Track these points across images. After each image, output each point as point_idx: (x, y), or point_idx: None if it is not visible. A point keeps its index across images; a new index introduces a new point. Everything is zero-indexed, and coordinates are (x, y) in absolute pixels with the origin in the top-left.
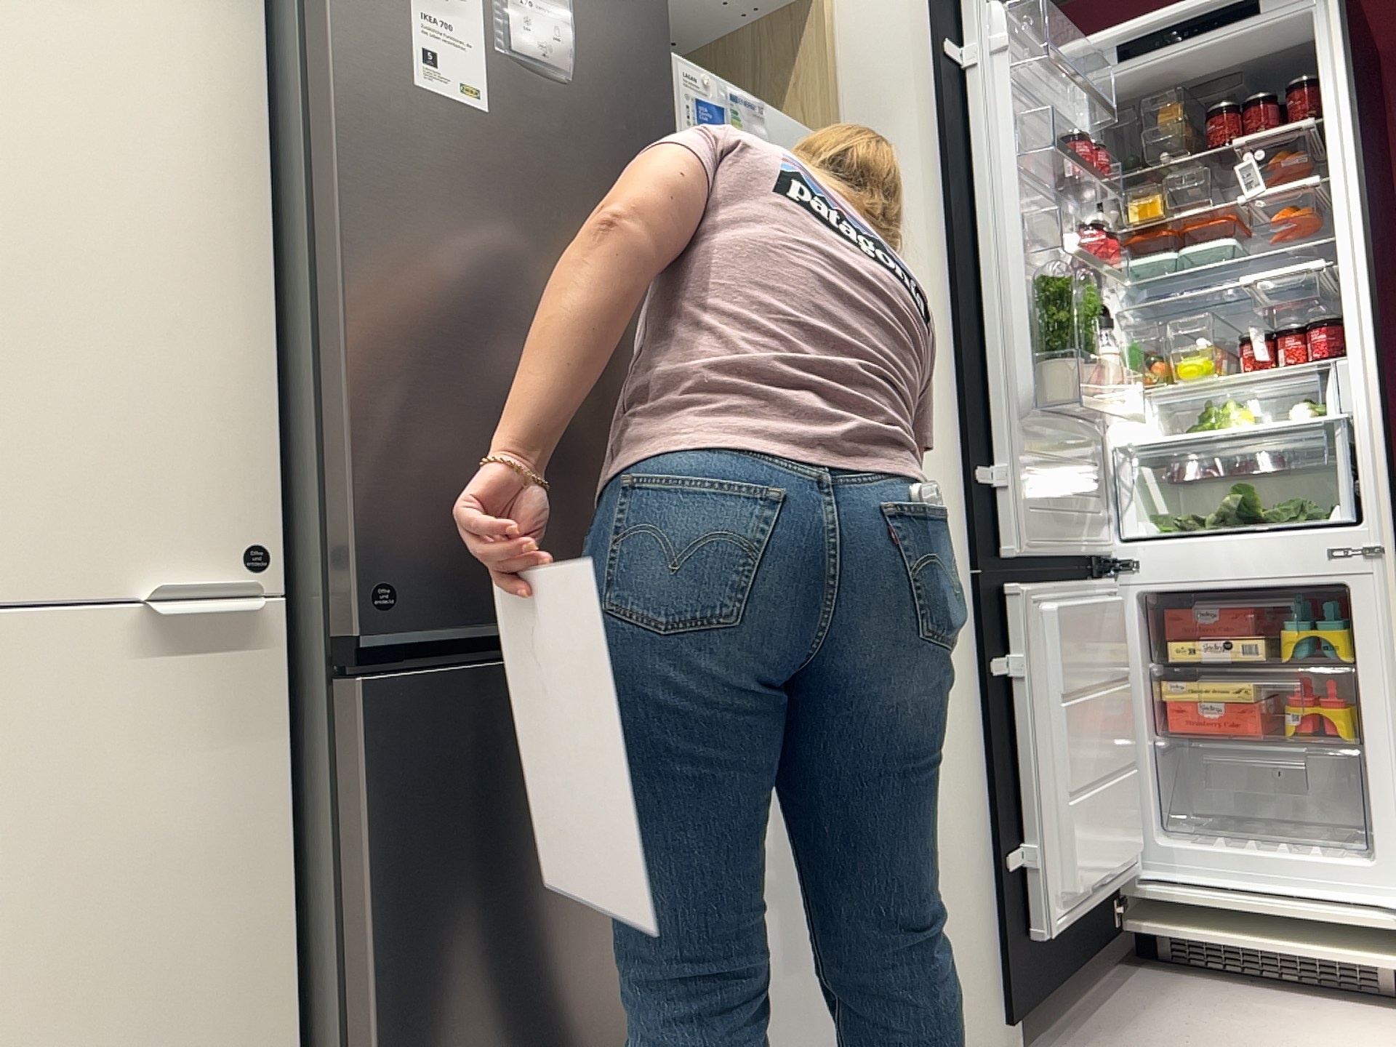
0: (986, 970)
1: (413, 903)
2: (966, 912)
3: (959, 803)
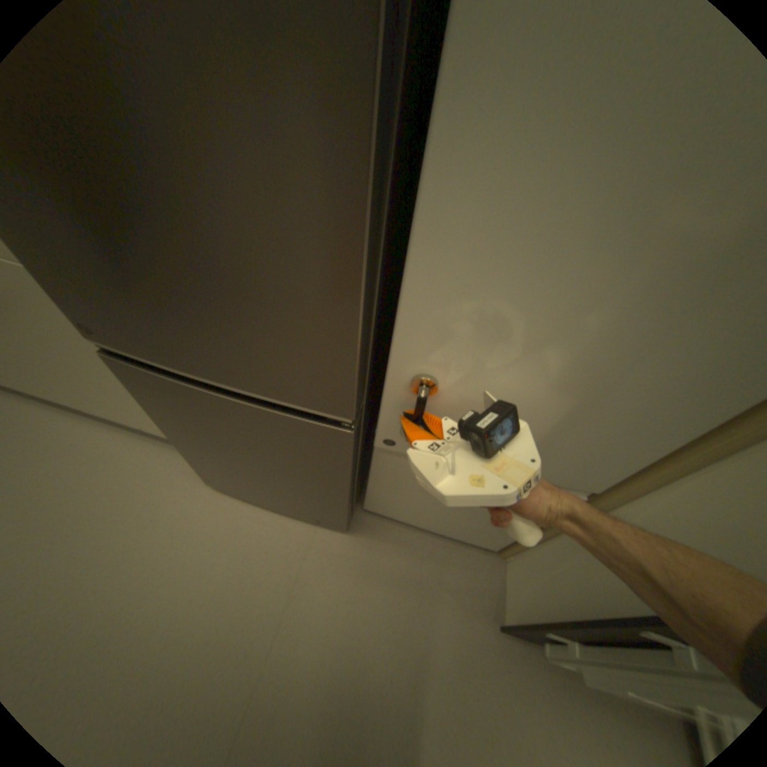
0: (524, 609)
1: (165, 418)
2: (539, 595)
3: (576, 588)
